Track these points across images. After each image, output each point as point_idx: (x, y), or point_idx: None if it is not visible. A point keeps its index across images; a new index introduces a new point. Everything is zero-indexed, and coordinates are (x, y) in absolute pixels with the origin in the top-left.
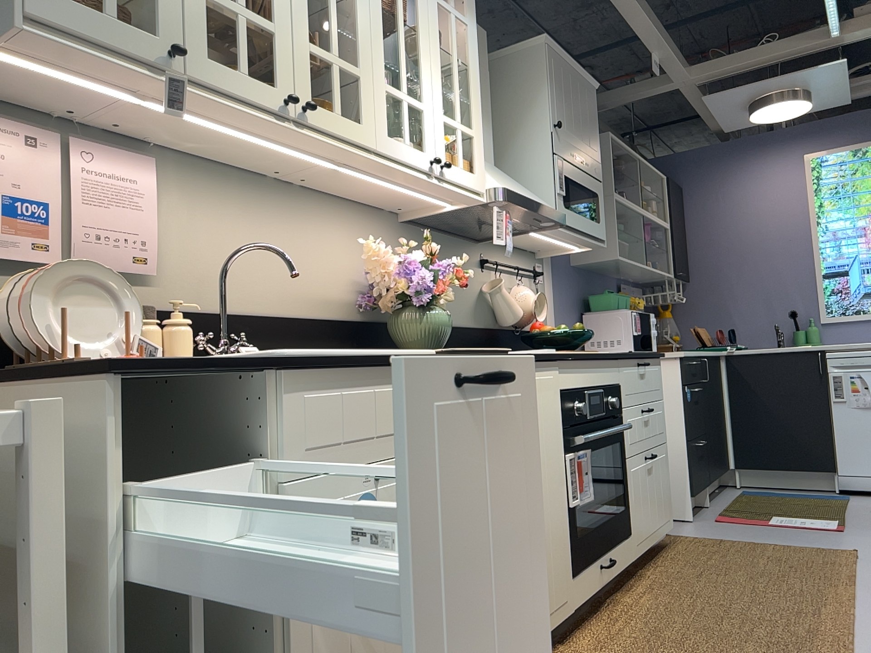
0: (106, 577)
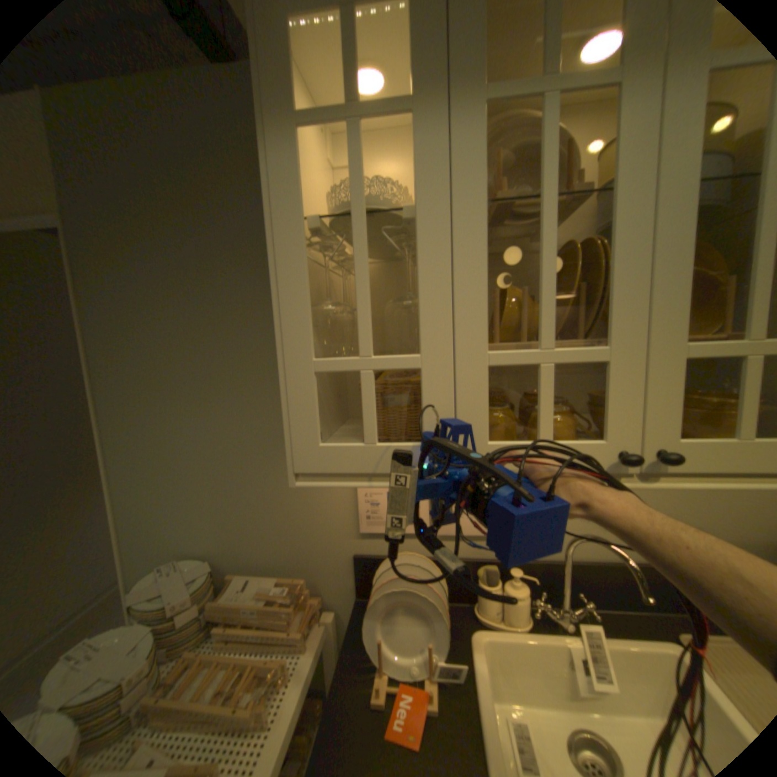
0: None
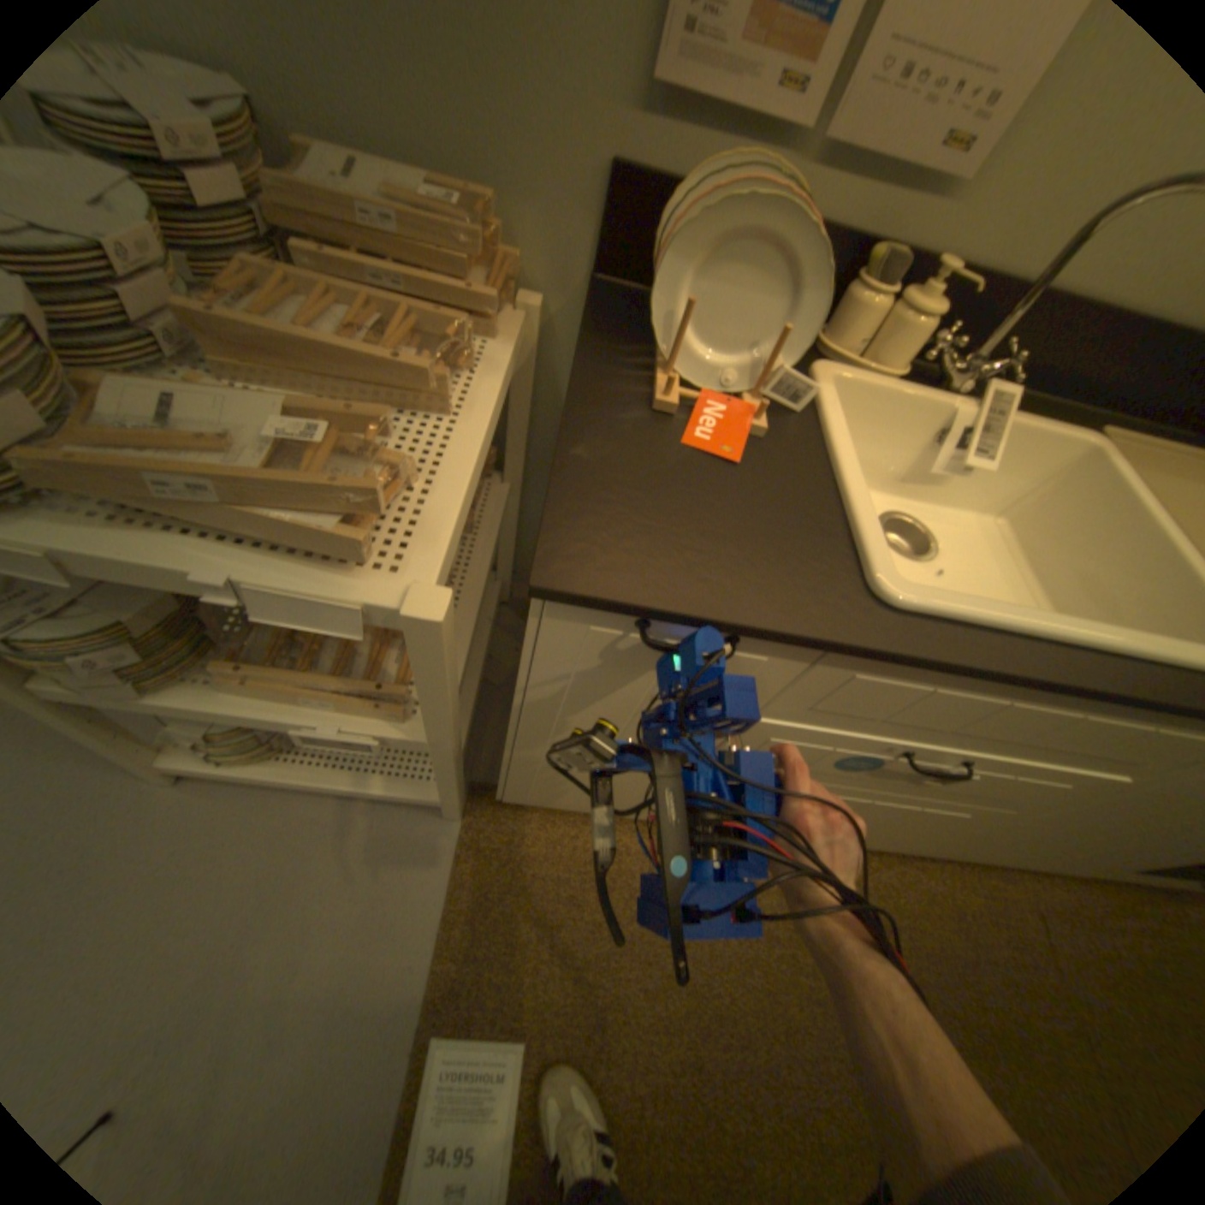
0: (521, 705)
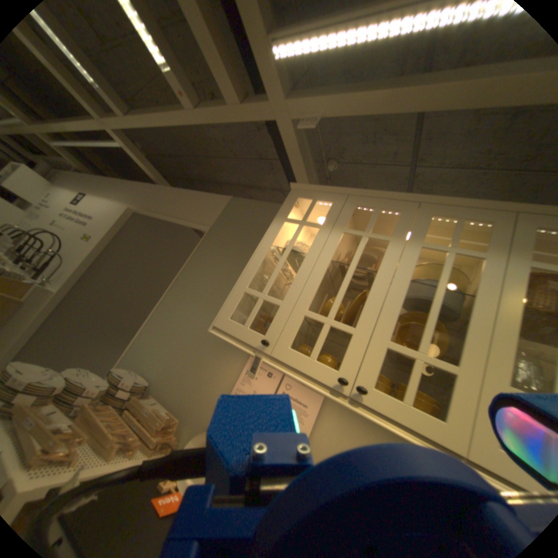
0: None
